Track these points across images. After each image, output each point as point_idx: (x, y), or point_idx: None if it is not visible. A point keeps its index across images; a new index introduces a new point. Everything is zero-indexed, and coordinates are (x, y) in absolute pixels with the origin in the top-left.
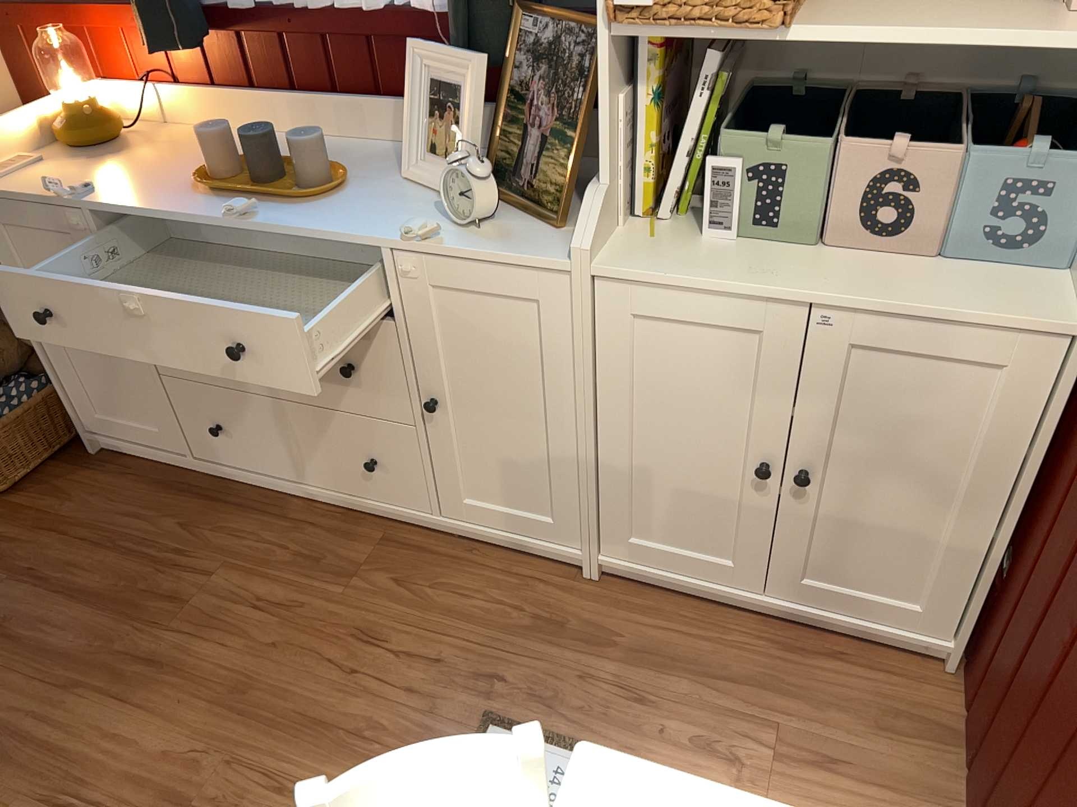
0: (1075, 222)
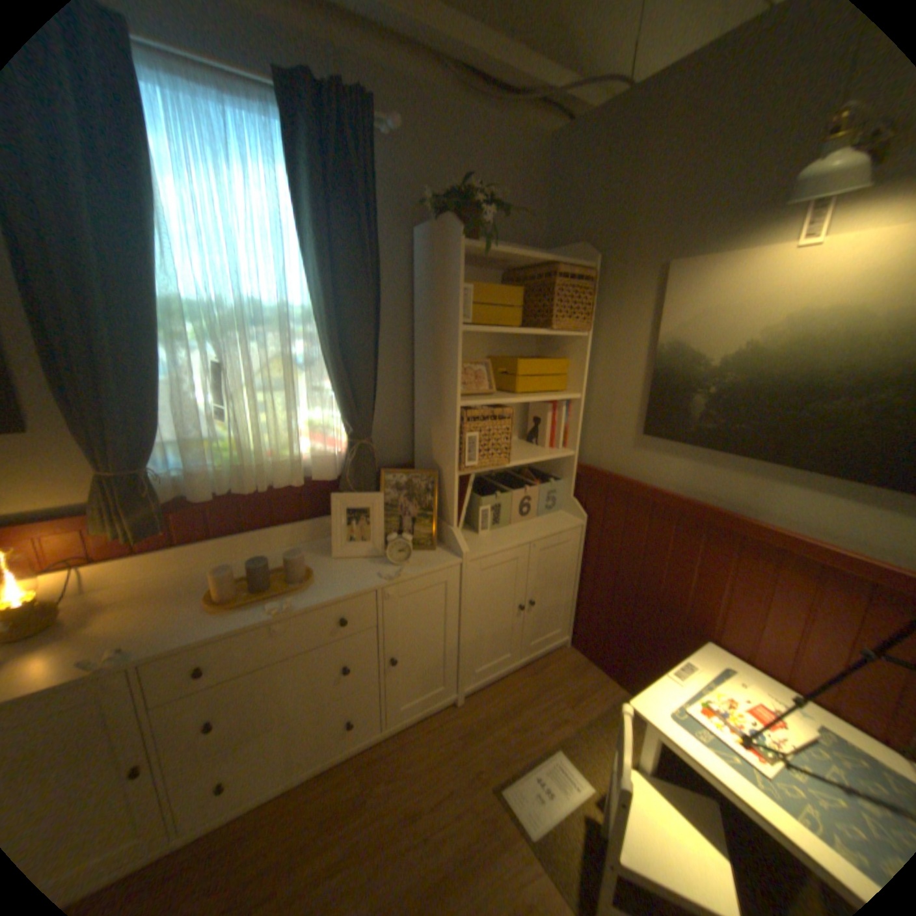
0: (564, 496)
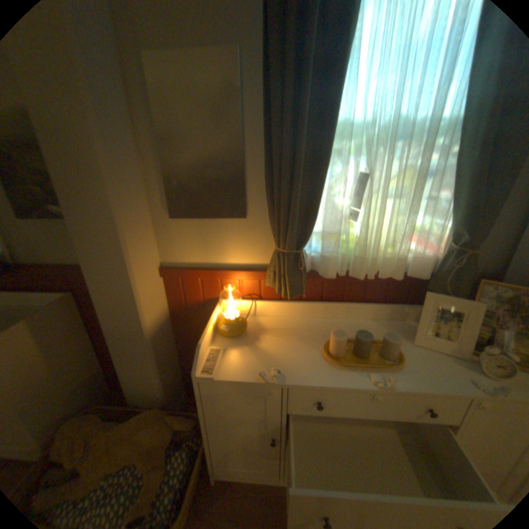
0: None
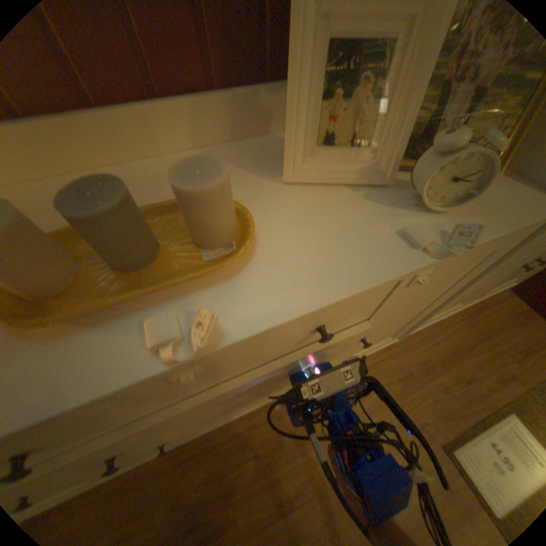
0: None
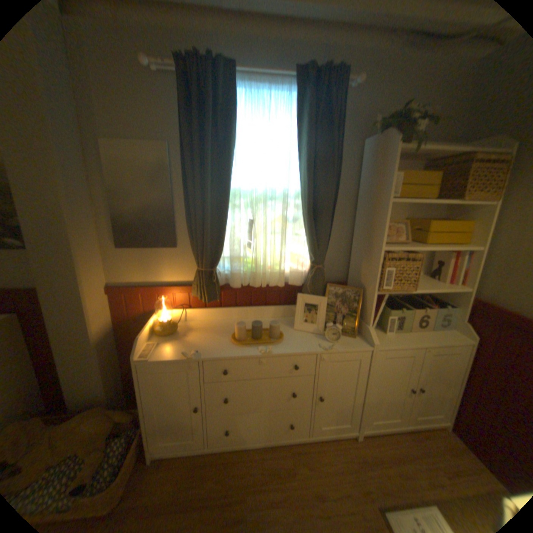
0: (459, 320)
